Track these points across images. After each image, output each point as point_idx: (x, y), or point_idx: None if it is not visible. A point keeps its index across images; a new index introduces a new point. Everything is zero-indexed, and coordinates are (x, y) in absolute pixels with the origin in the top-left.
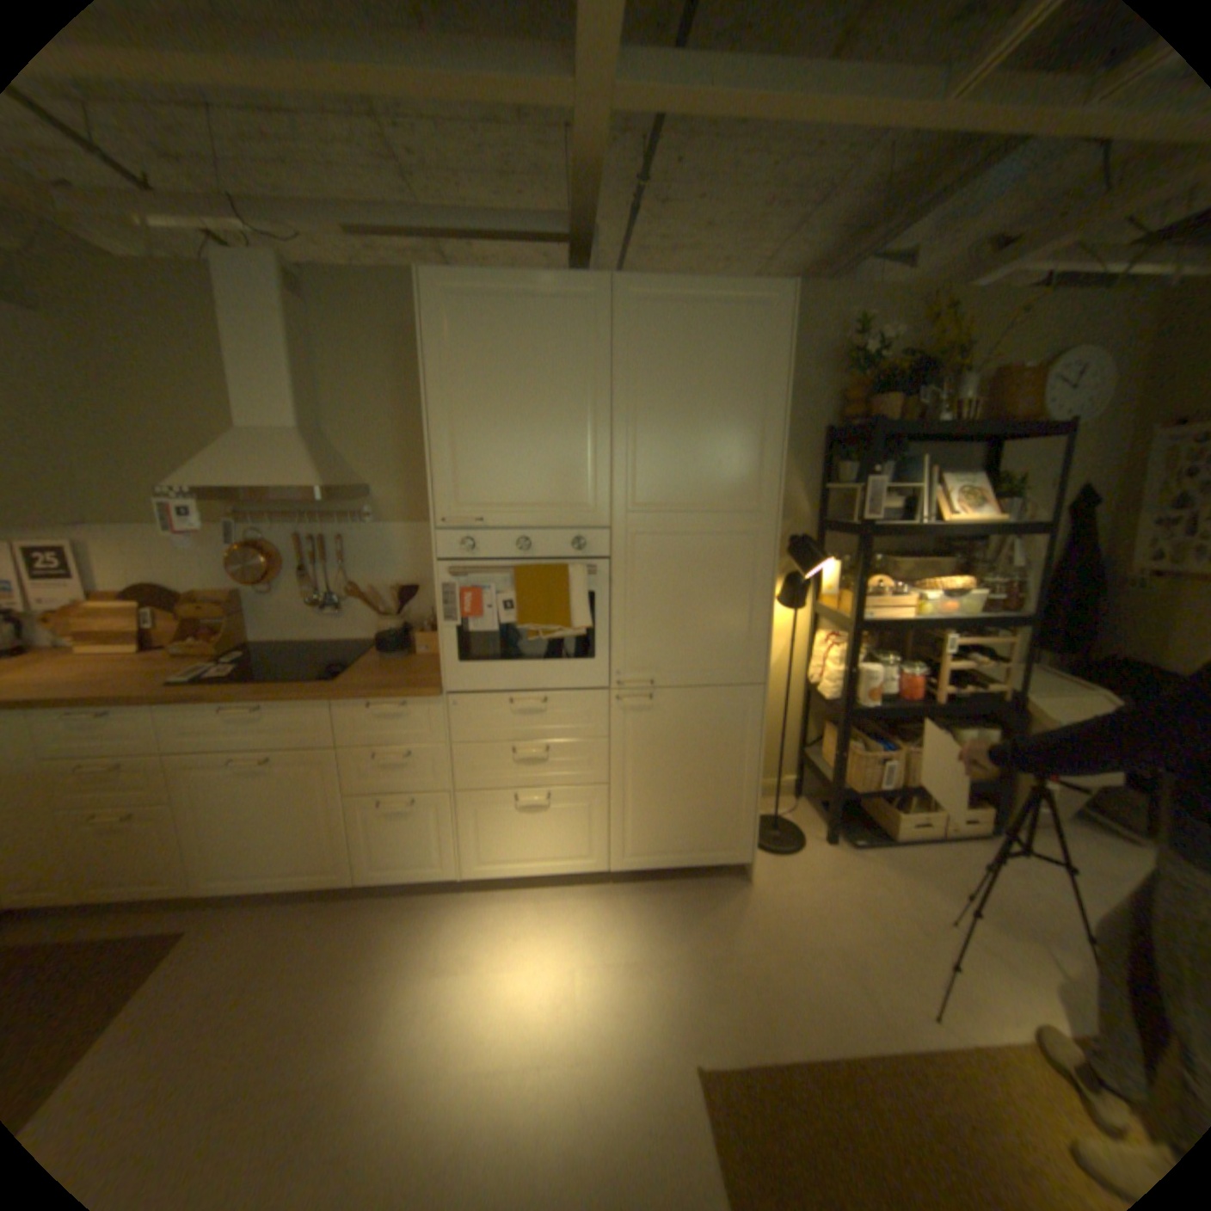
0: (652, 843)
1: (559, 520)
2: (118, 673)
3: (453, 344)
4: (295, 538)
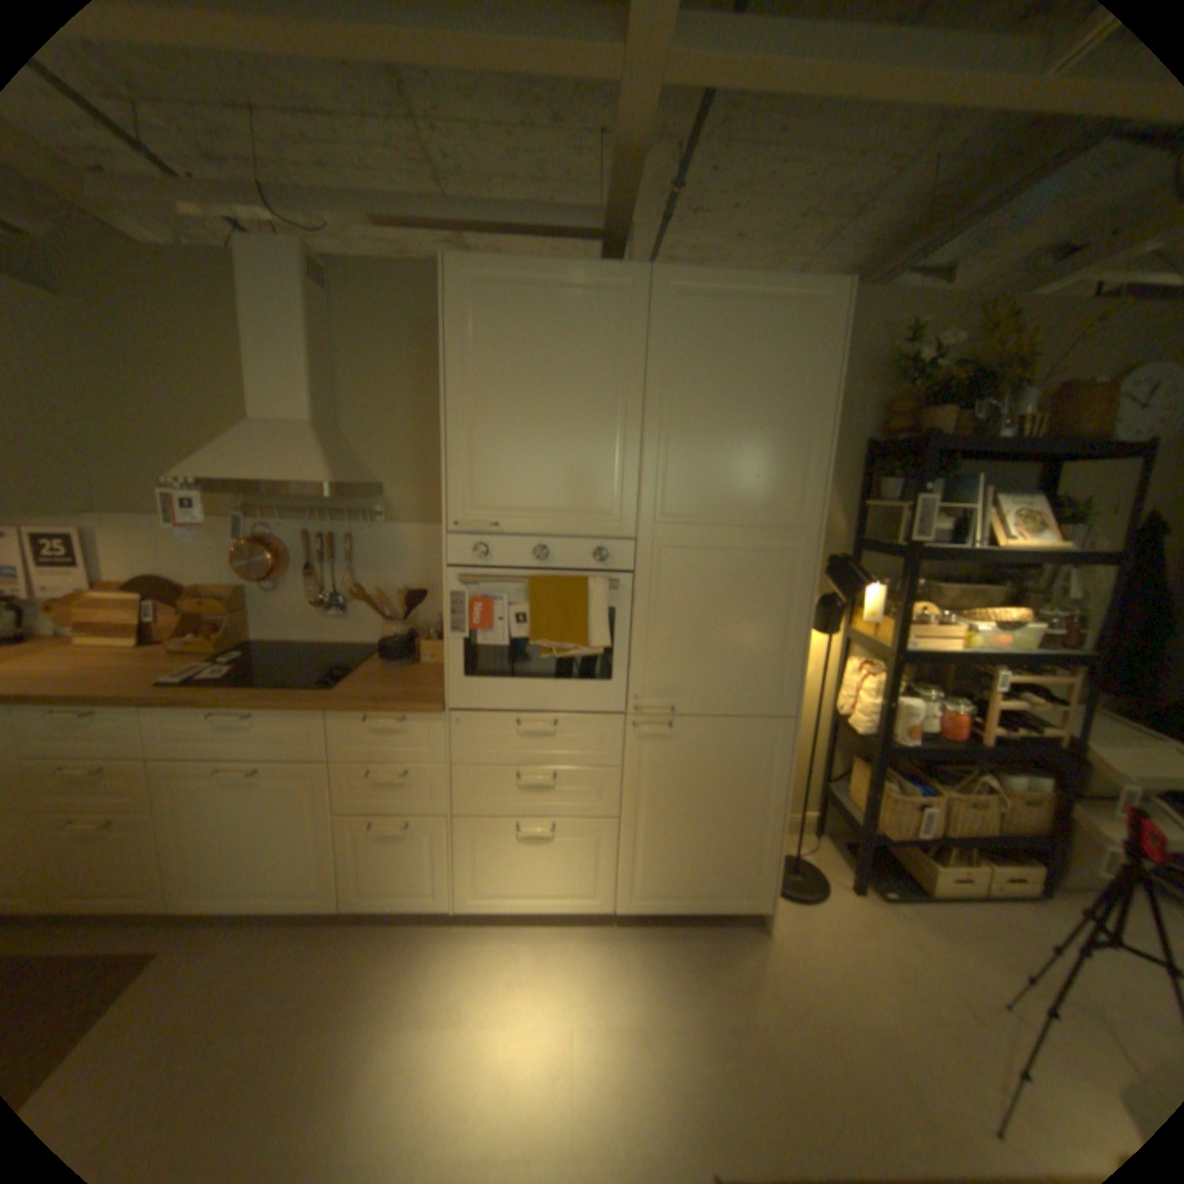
0: (662, 885)
1: (579, 528)
2: (111, 667)
3: (476, 336)
4: (303, 534)
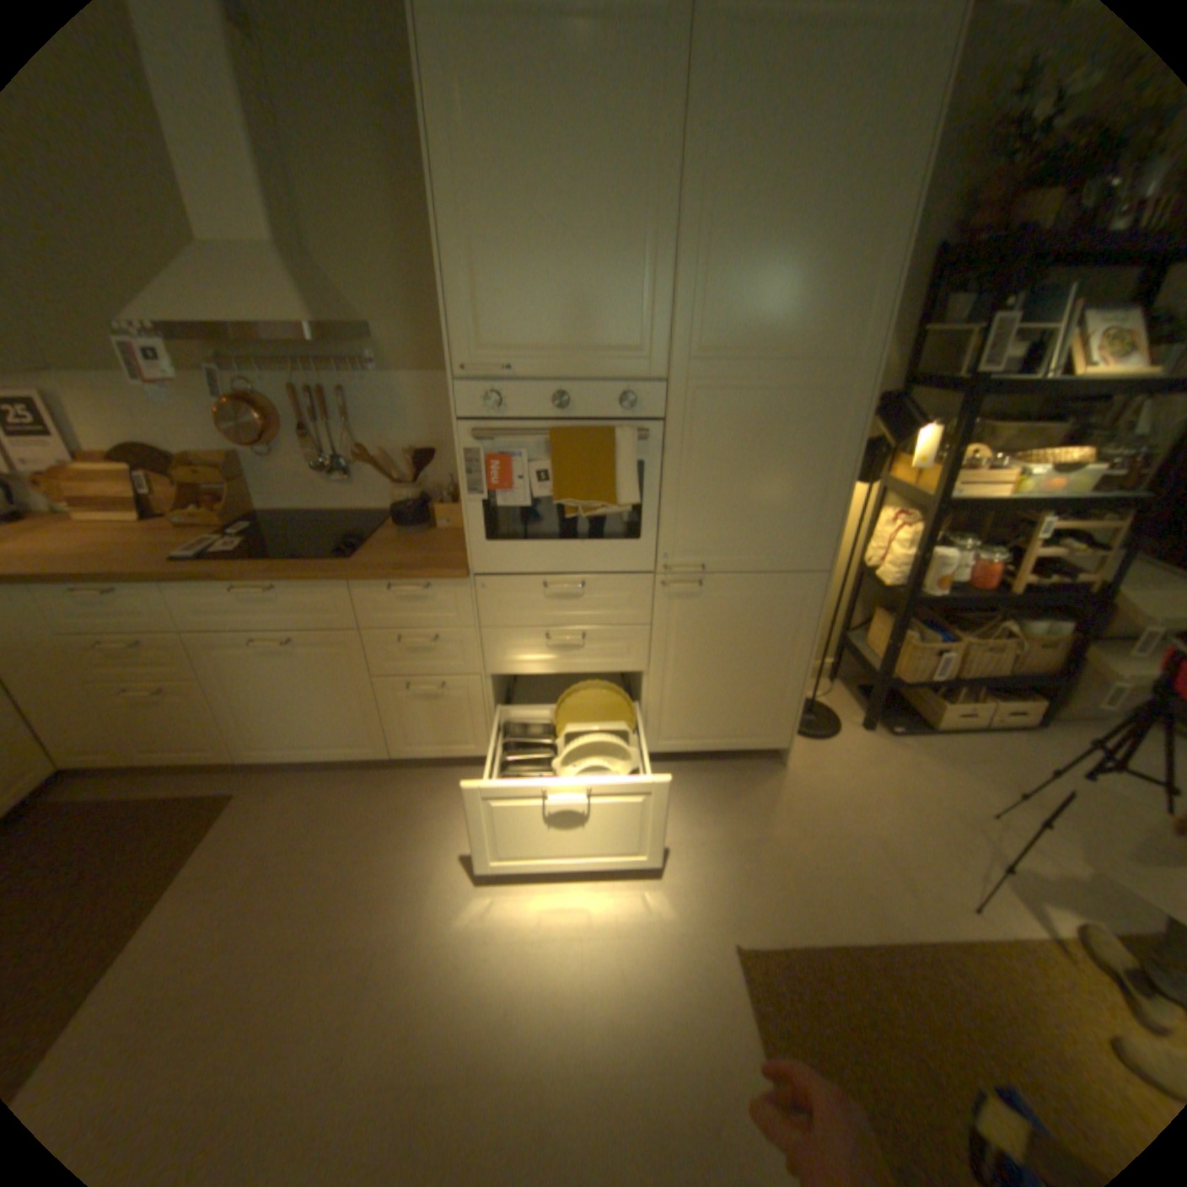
0: (687, 728)
1: (603, 369)
2: (119, 544)
3: (465, 103)
4: (288, 390)
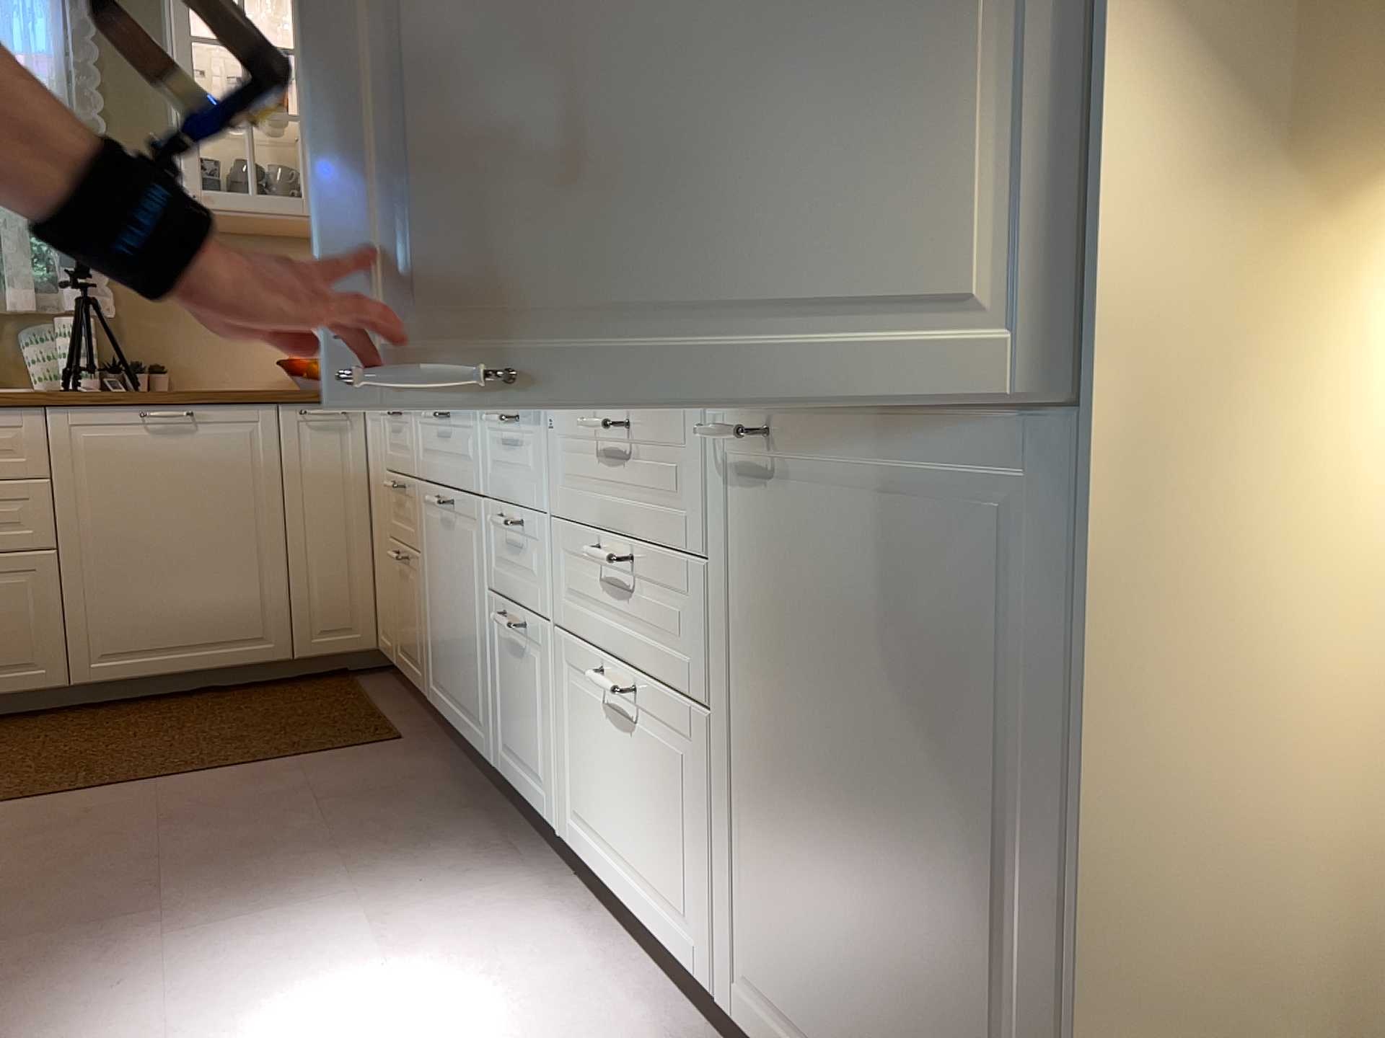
0: (793, 988)
1: None
2: None
3: None
4: None
